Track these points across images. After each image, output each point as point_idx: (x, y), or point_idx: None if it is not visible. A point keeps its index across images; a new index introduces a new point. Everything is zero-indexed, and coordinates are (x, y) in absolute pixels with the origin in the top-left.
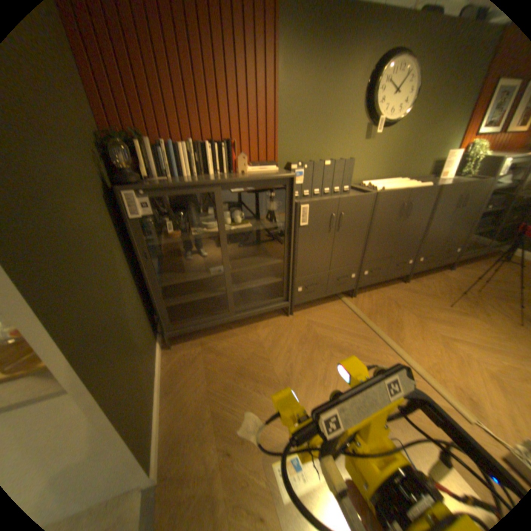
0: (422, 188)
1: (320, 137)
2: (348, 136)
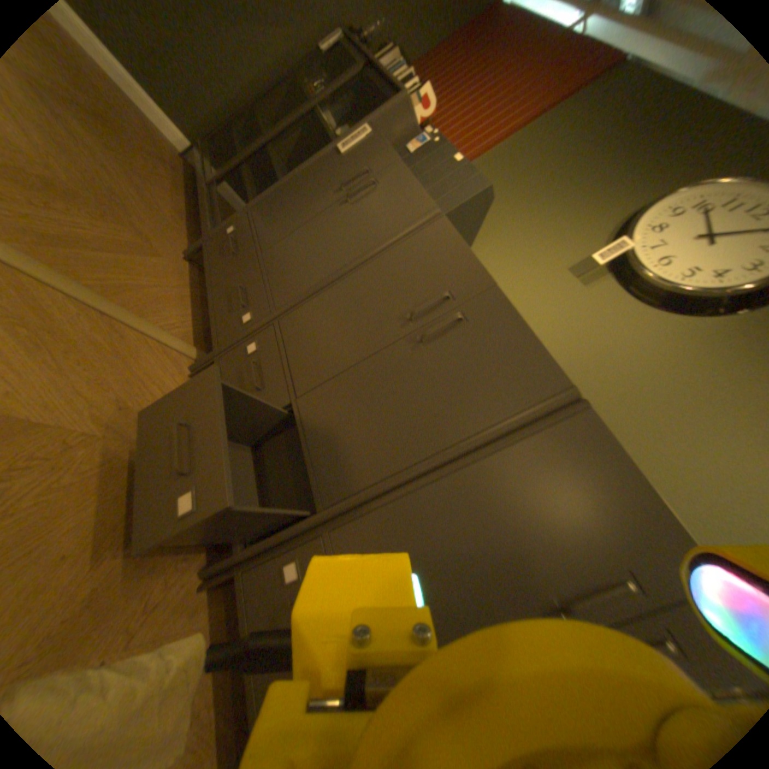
0: (517, 317)
1: (510, 201)
2: (545, 236)
